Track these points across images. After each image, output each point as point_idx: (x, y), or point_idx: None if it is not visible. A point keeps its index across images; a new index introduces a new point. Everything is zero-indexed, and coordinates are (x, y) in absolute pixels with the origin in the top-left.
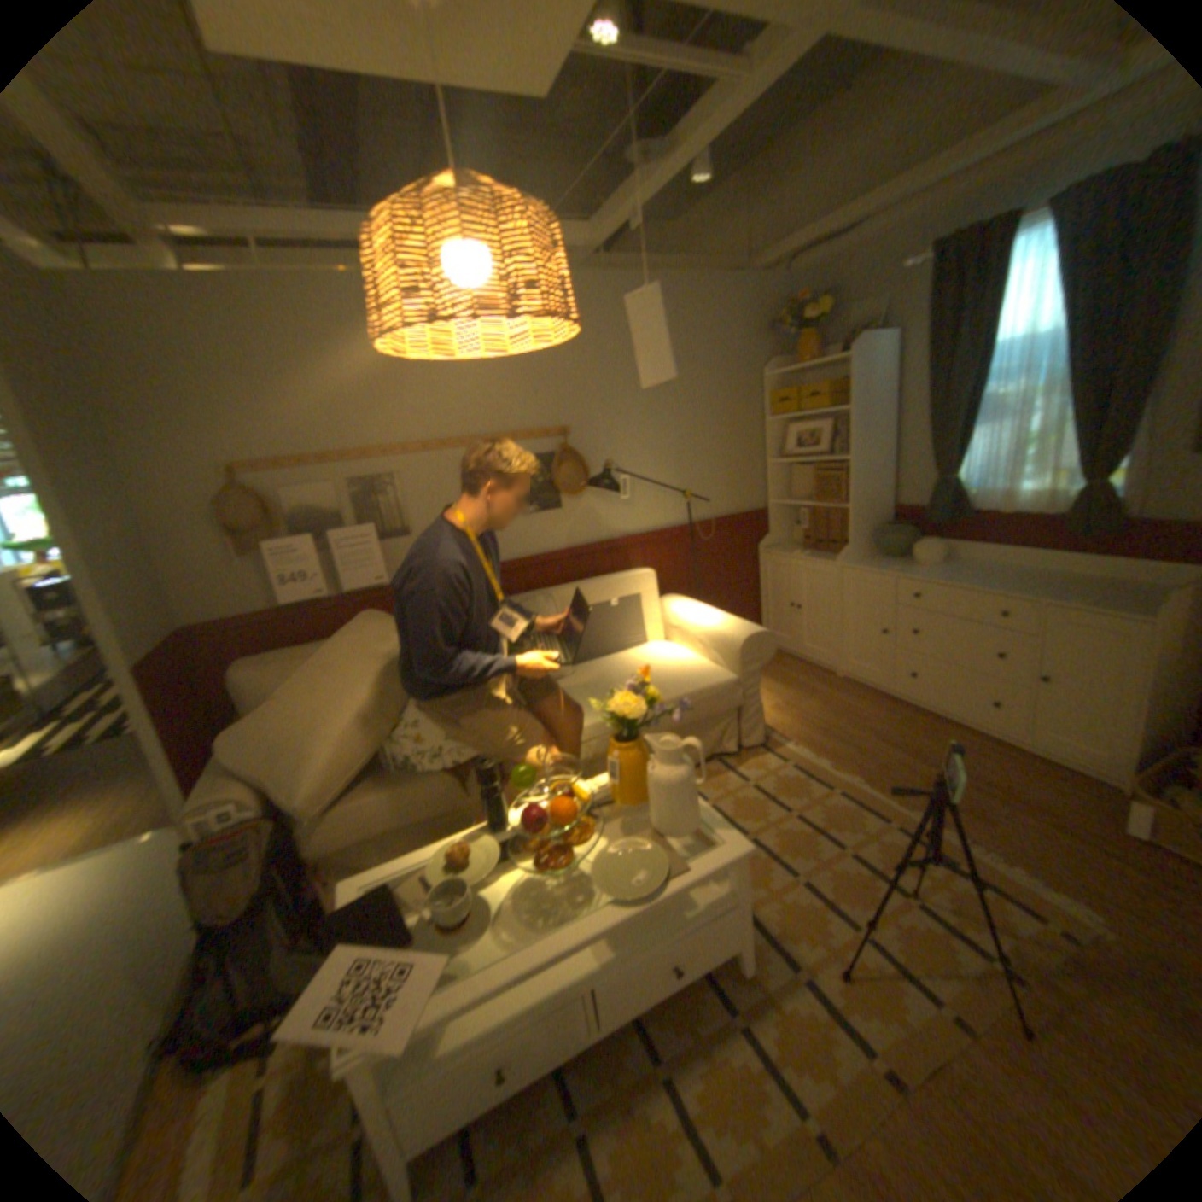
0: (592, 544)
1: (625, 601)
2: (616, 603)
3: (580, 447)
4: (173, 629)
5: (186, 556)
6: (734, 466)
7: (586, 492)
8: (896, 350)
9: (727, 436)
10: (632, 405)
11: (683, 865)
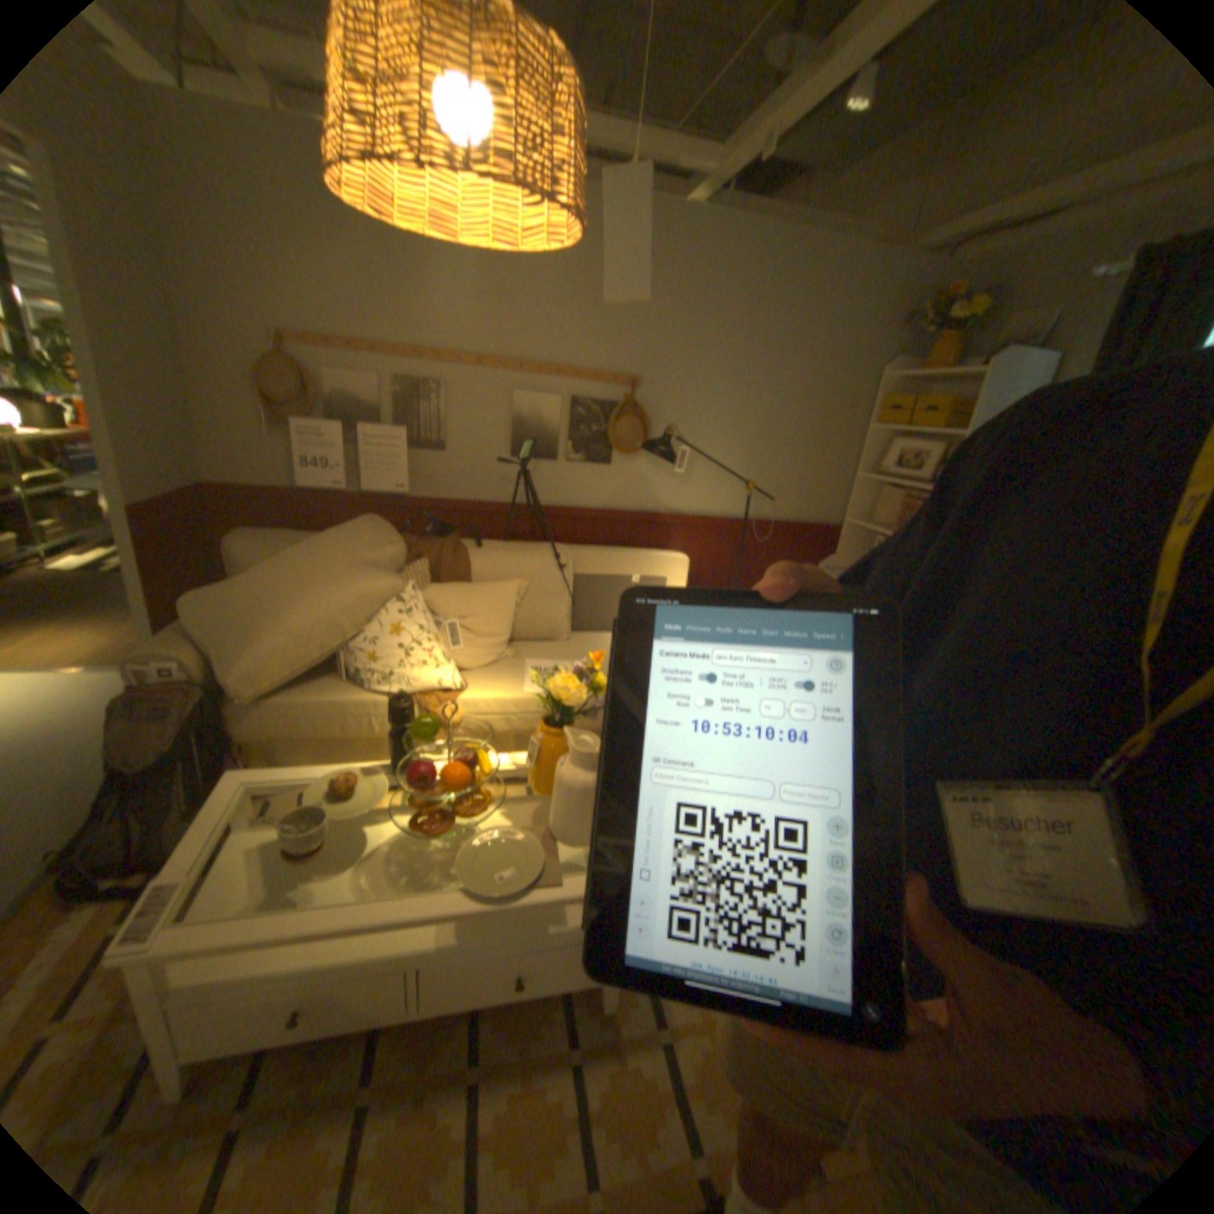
0: (634, 511)
1: (642, 579)
2: (632, 579)
3: (647, 402)
4: (191, 479)
5: (220, 411)
6: (818, 468)
7: (641, 453)
8: (1050, 377)
9: (819, 432)
10: (719, 370)
11: (561, 877)
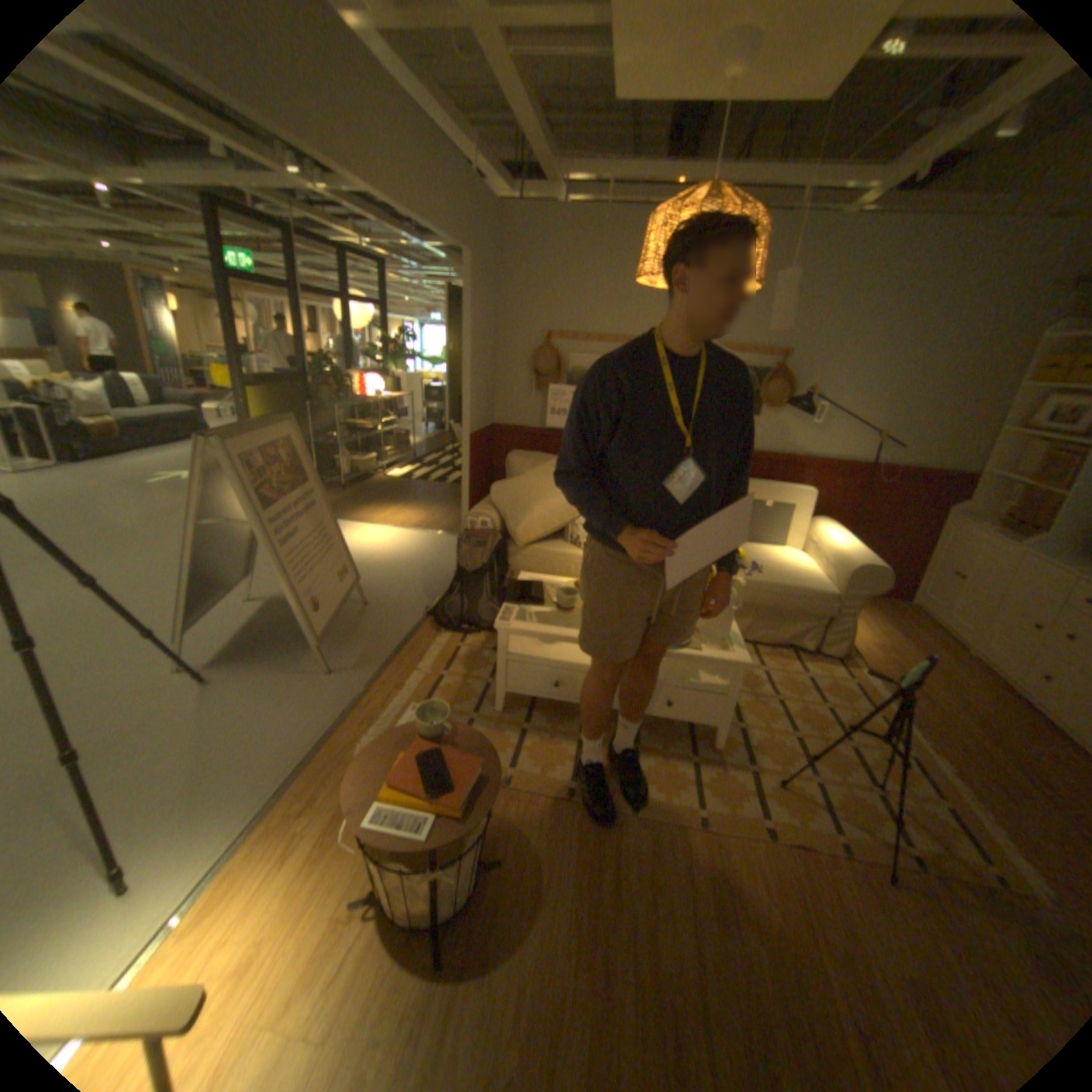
0: (774, 454)
1: (774, 503)
2: (765, 502)
3: (795, 370)
4: (490, 423)
5: (509, 383)
6: (958, 423)
7: (785, 408)
8: None
9: (962, 391)
10: (863, 342)
11: (700, 651)
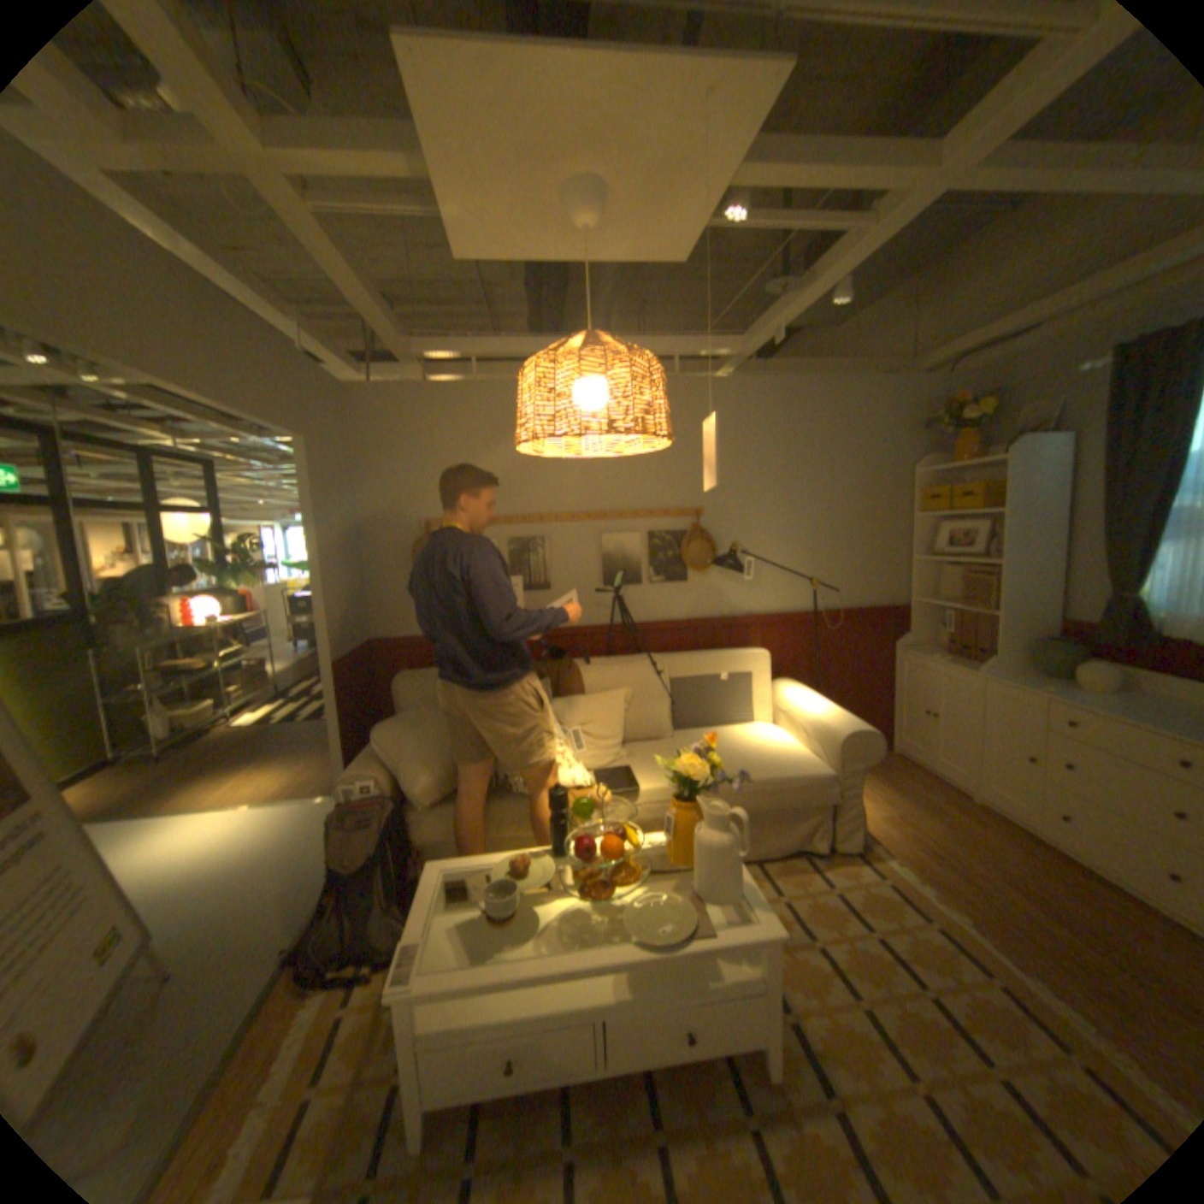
0: (712, 617)
1: (731, 675)
2: (722, 676)
3: (711, 527)
4: (365, 638)
5: (385, 584)
6: (874, 558)
7: (711, 567)
8: (1070, 452)
9: (868, 527)
10: (767, 492)
11: (714, 932)
